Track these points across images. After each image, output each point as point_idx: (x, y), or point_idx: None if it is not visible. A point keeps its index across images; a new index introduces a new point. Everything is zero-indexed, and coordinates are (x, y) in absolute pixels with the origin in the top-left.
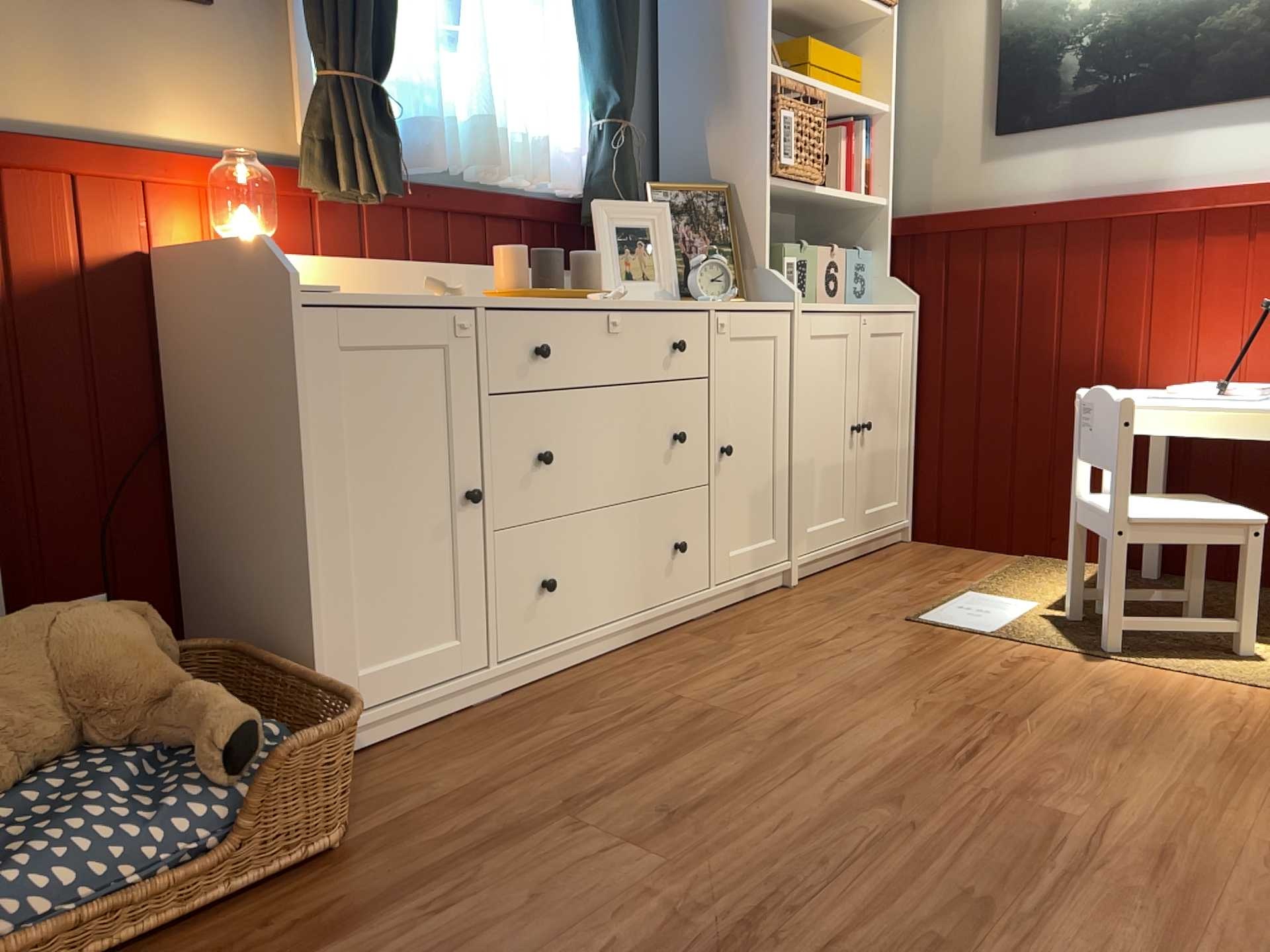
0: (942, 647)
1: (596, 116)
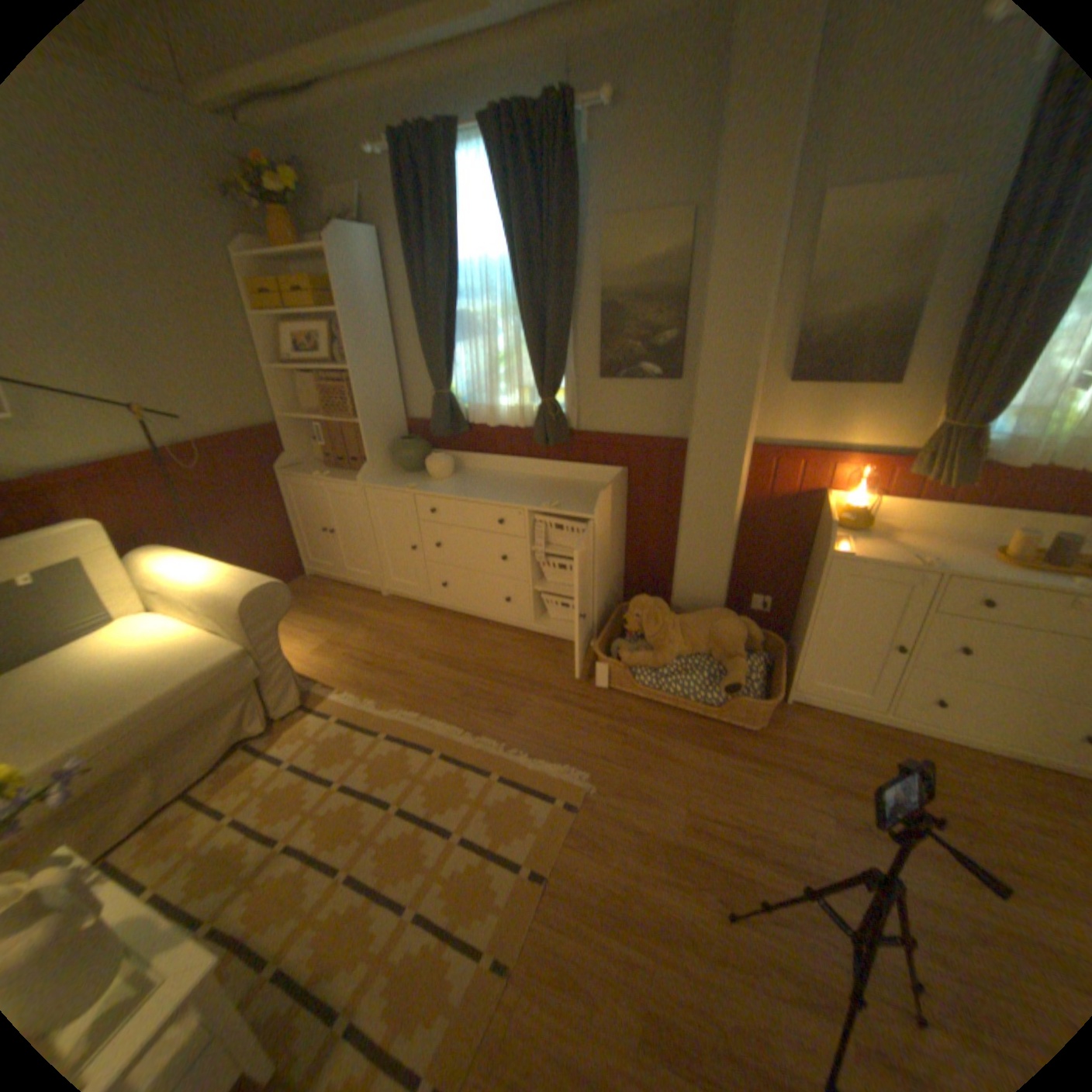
0: None
1: None
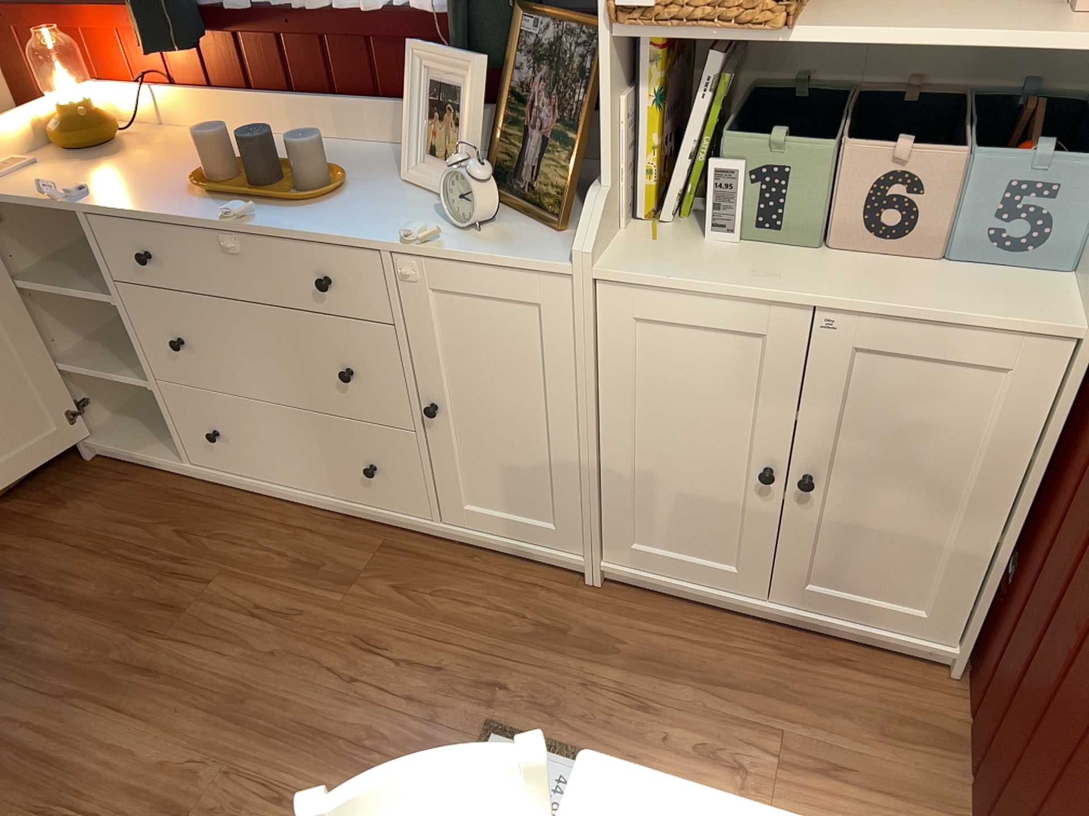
0: None
1: None
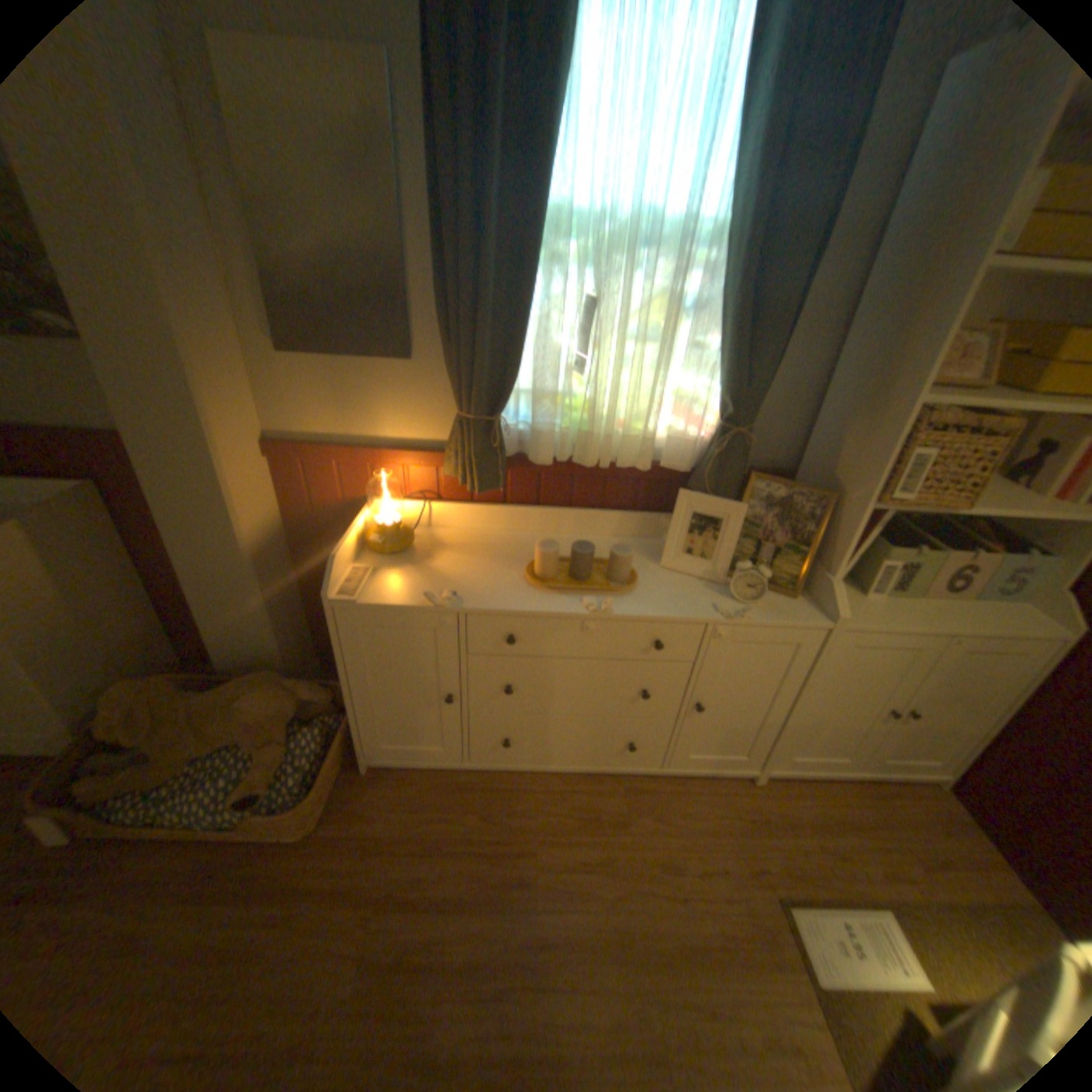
0: (755, 966)
1: (720, 414)
